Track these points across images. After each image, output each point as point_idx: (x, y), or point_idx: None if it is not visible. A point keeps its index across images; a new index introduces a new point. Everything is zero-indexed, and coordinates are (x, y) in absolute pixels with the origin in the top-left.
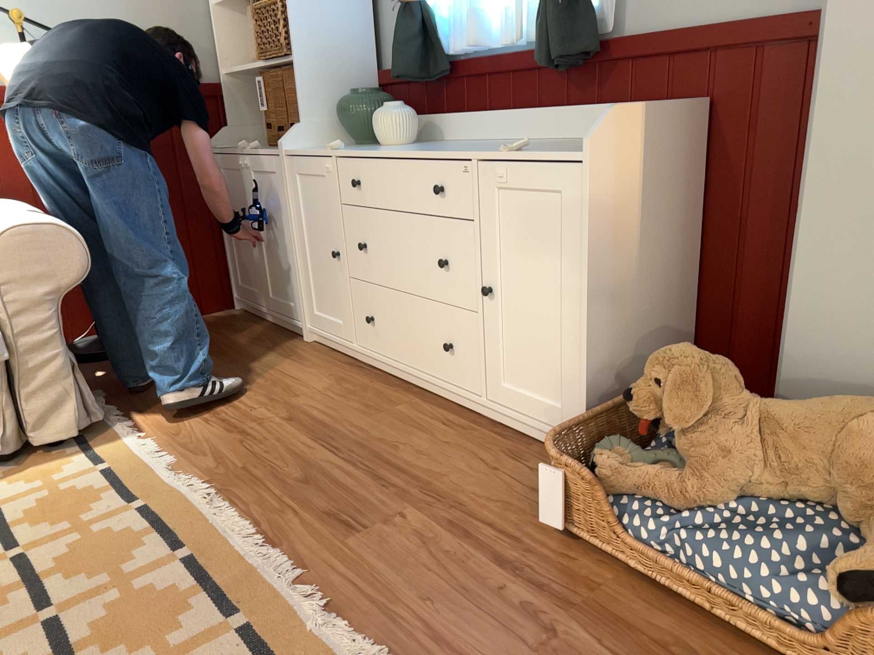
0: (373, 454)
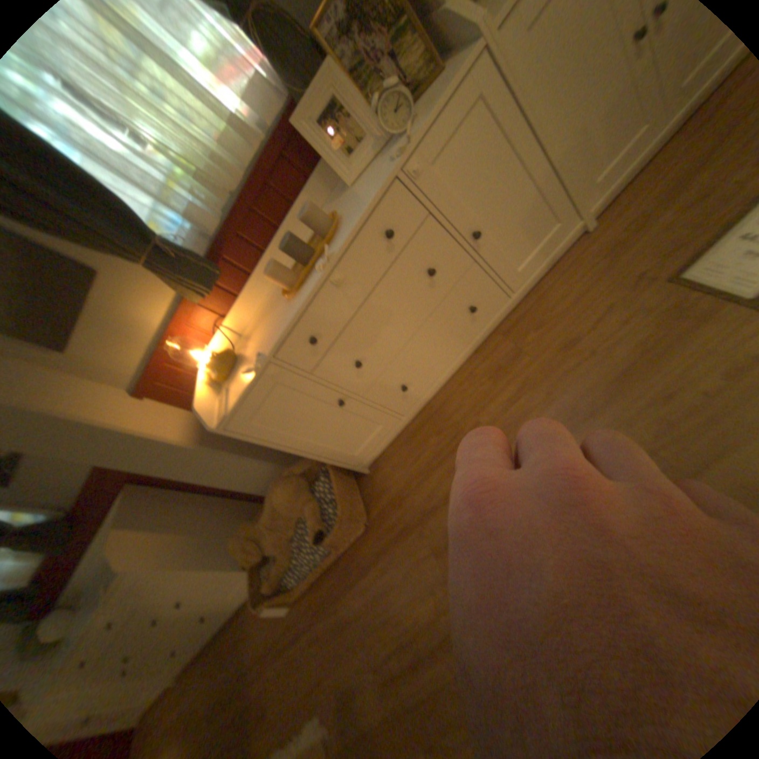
0: (236, 674)
